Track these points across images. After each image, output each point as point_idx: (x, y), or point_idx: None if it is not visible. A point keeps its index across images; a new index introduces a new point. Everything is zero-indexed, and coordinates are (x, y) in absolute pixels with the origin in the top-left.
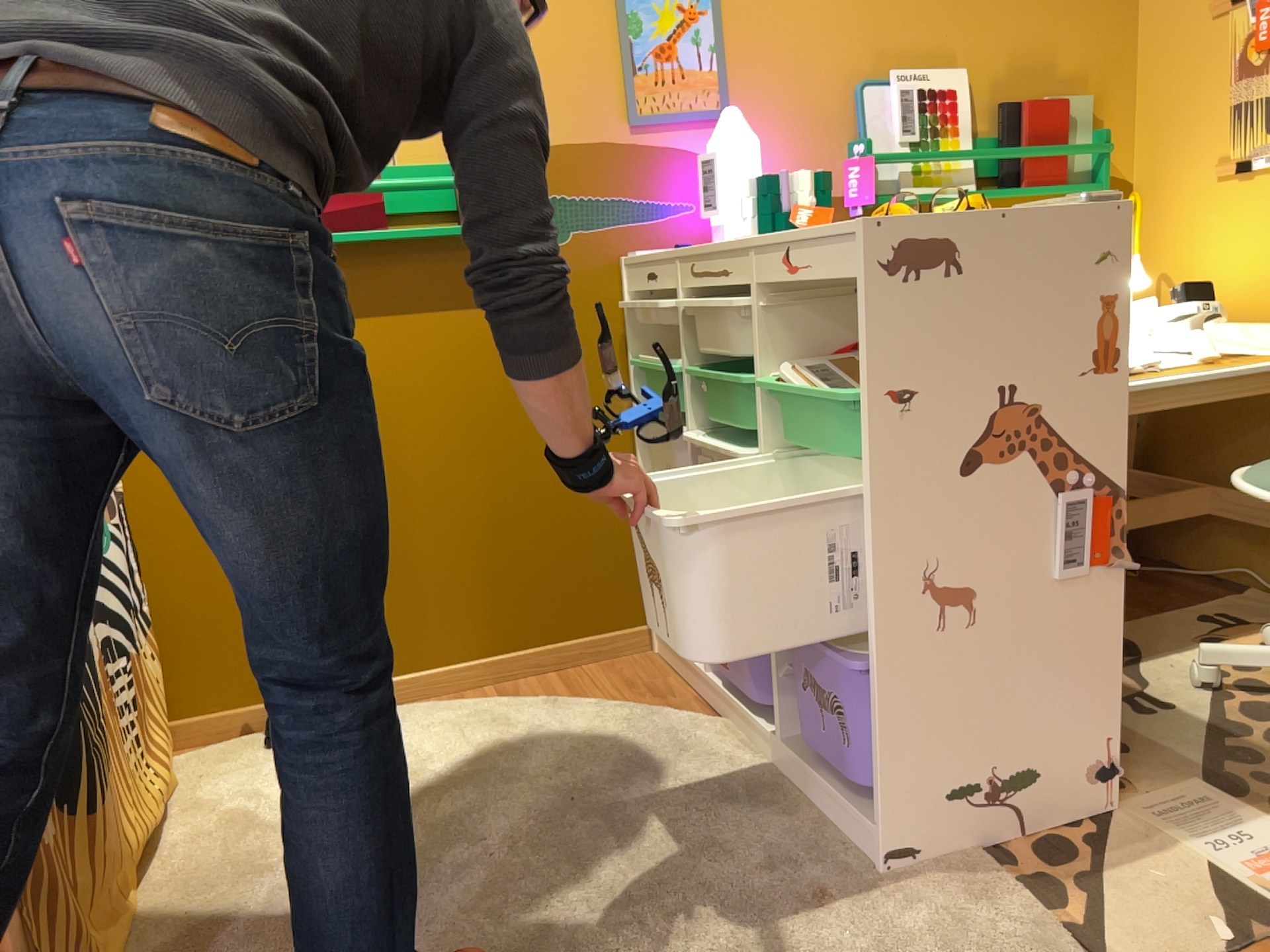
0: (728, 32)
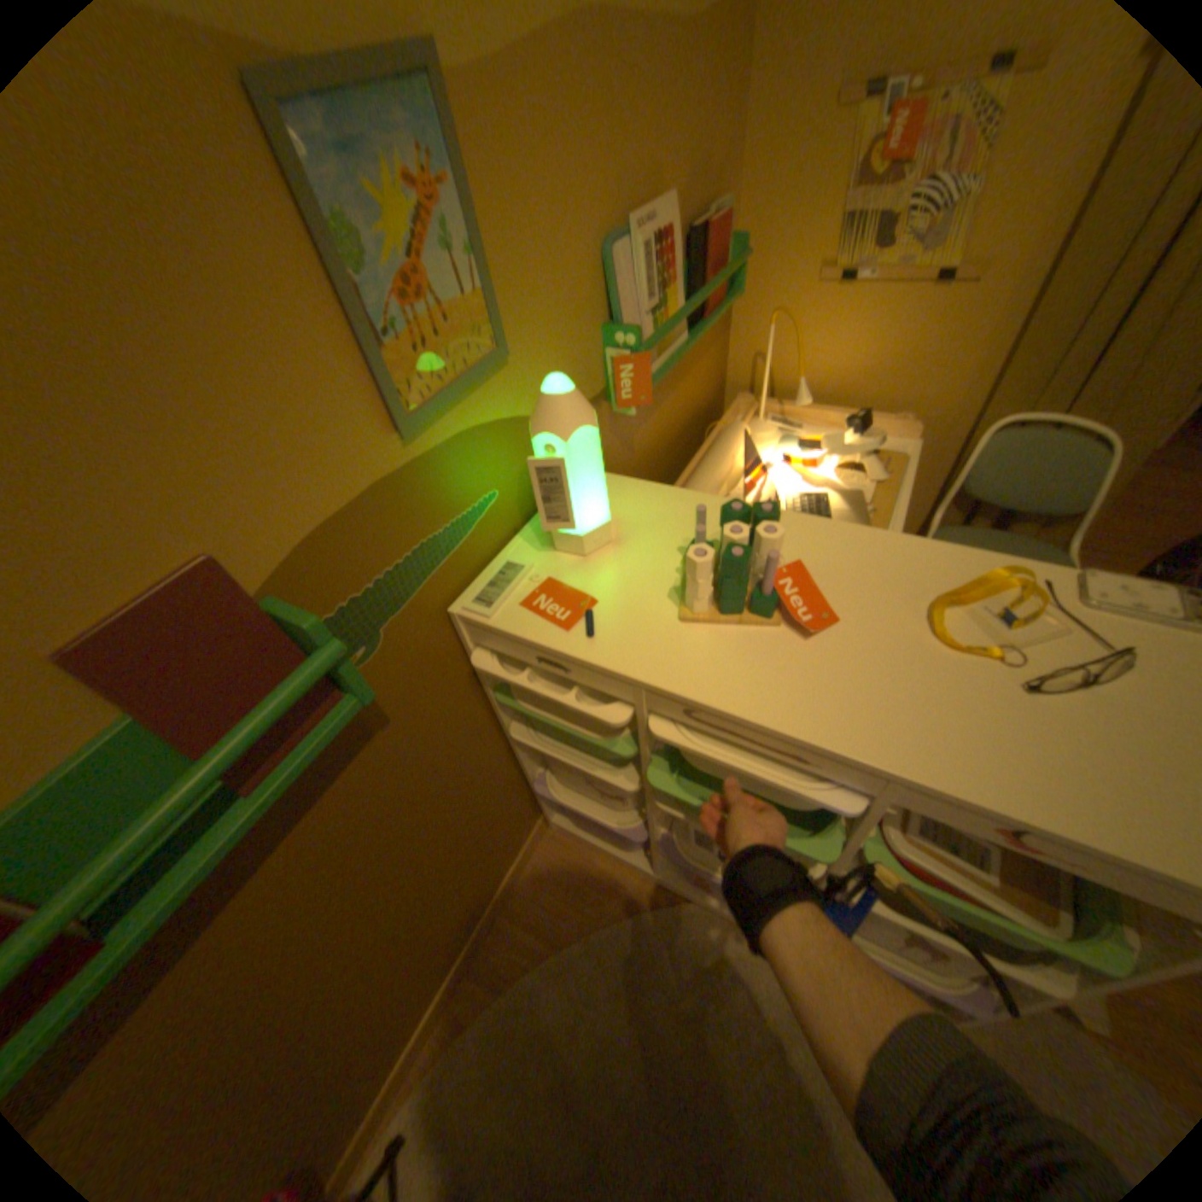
0: (477, 201)
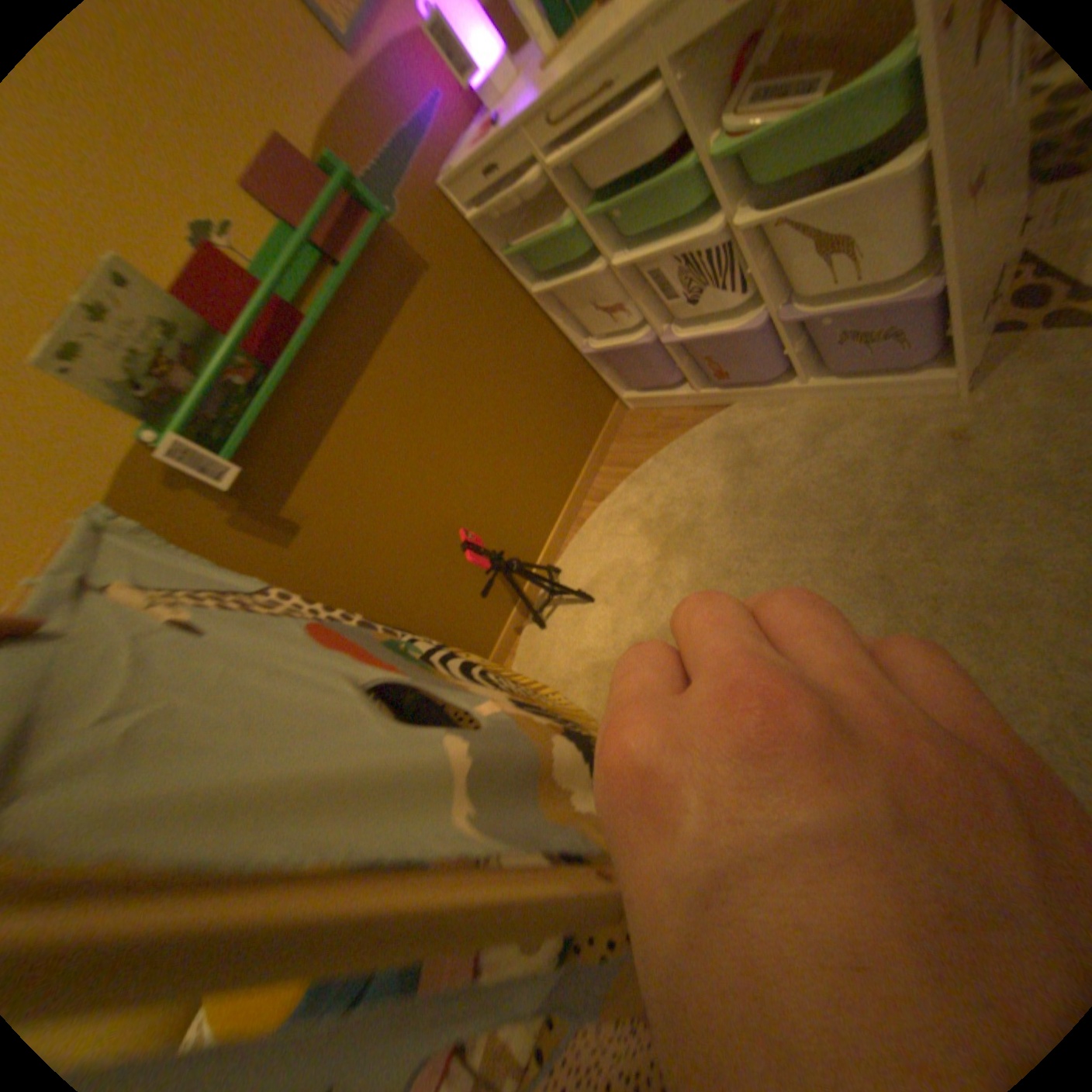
0: None
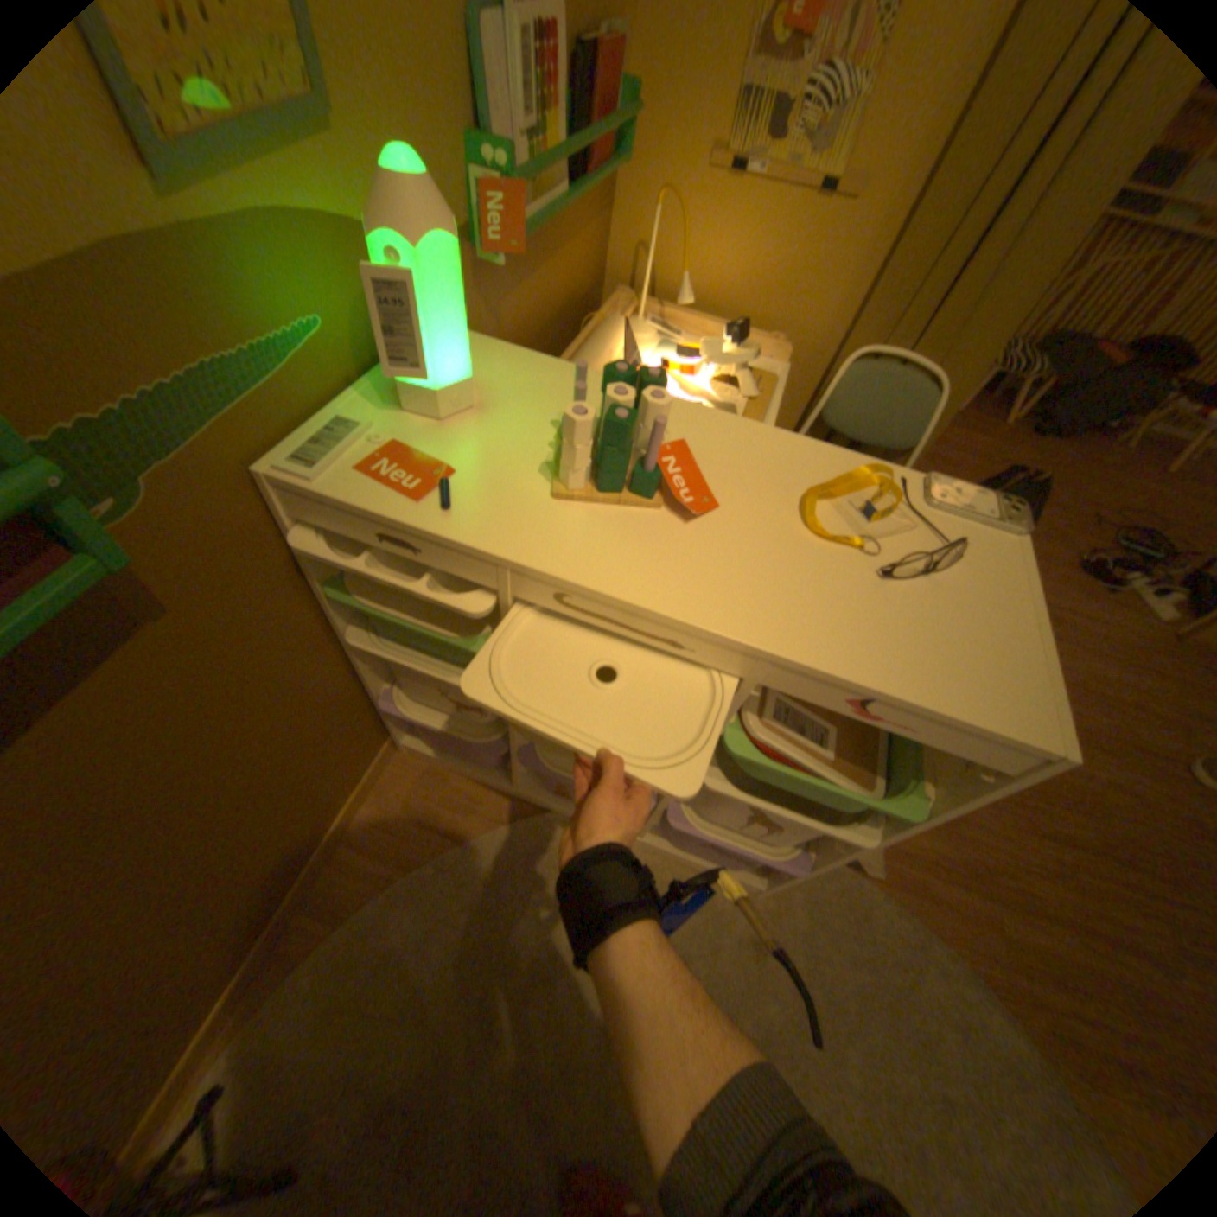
0: None
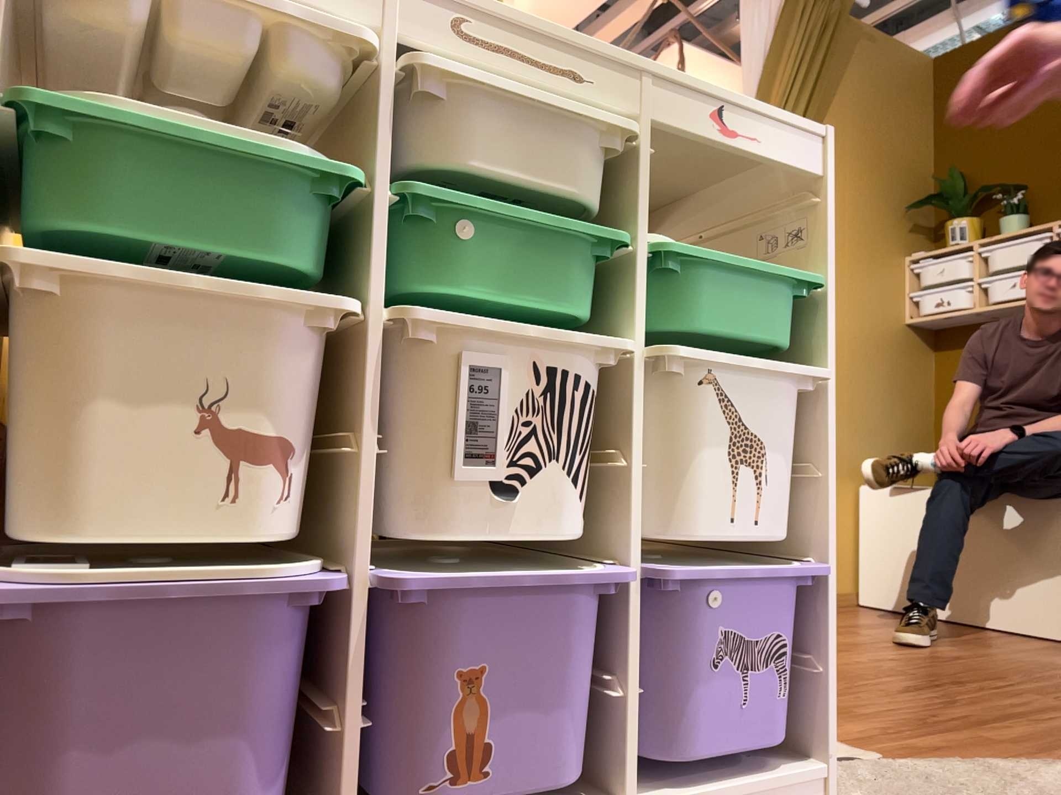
0: None
